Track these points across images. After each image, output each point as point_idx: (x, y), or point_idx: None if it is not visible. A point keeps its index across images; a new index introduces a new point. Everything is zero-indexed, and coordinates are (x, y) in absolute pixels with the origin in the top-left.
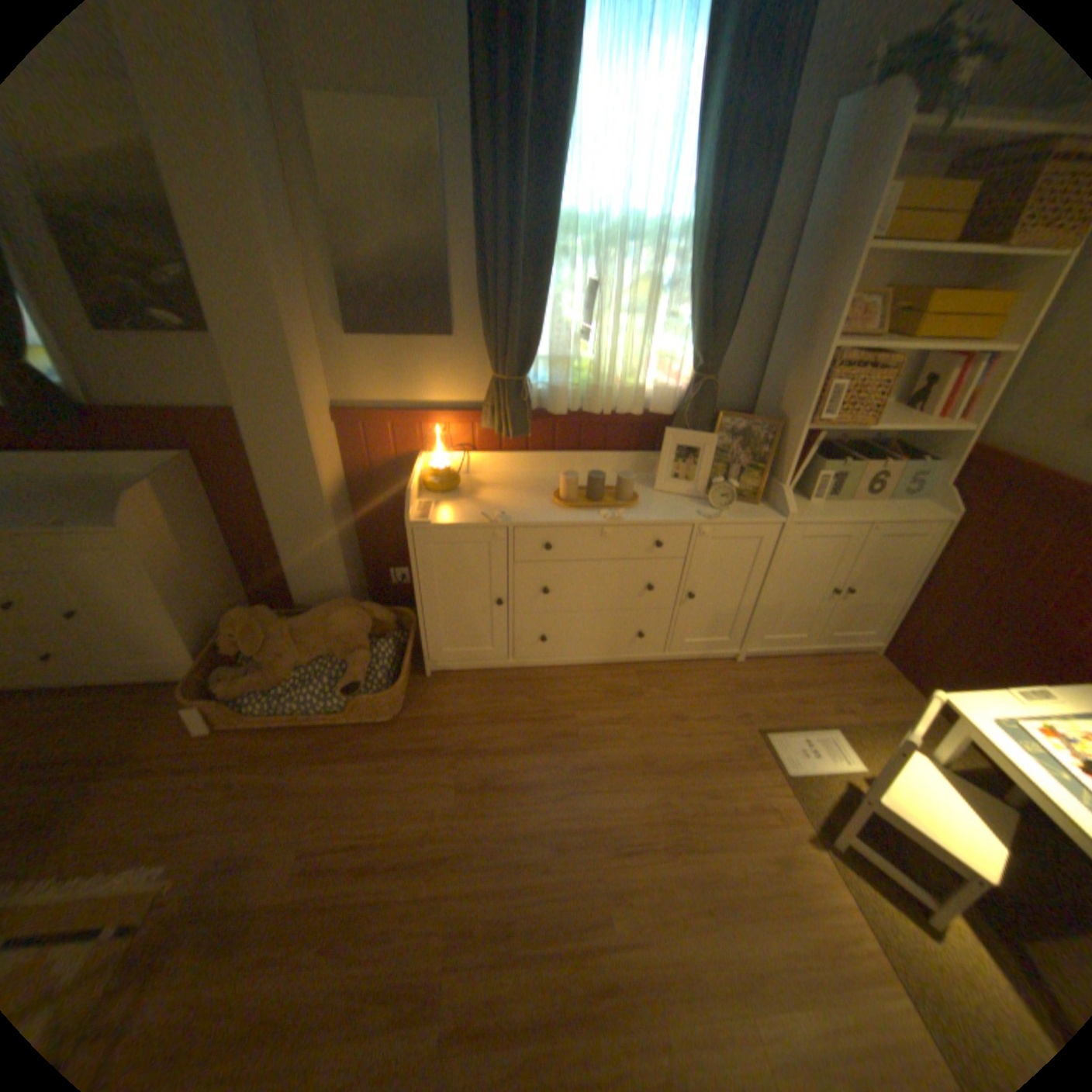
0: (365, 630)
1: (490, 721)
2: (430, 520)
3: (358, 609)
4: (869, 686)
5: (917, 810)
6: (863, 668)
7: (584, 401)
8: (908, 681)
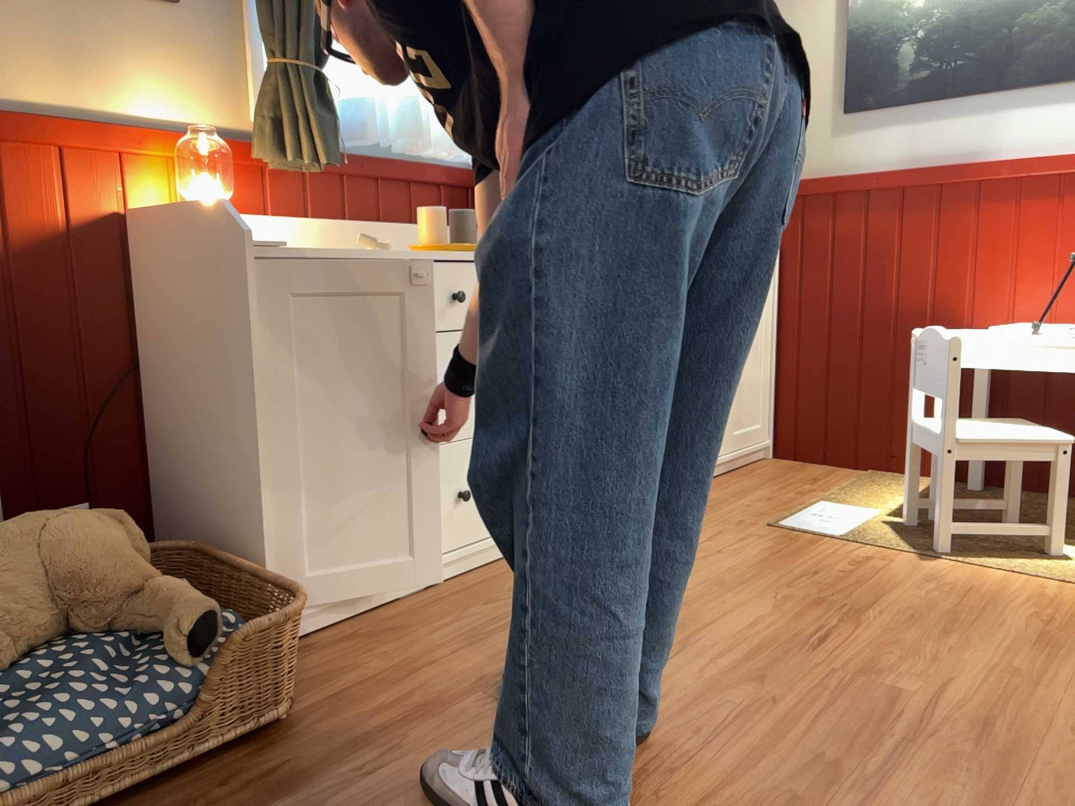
0: (132, 555)
1: (469, 643)
2: (283, 243)
3: (96, 515)
4: (793, 474)
5: (979, 433)
6: (771, 467)
7: (391, 133)
8: (813, 462)
